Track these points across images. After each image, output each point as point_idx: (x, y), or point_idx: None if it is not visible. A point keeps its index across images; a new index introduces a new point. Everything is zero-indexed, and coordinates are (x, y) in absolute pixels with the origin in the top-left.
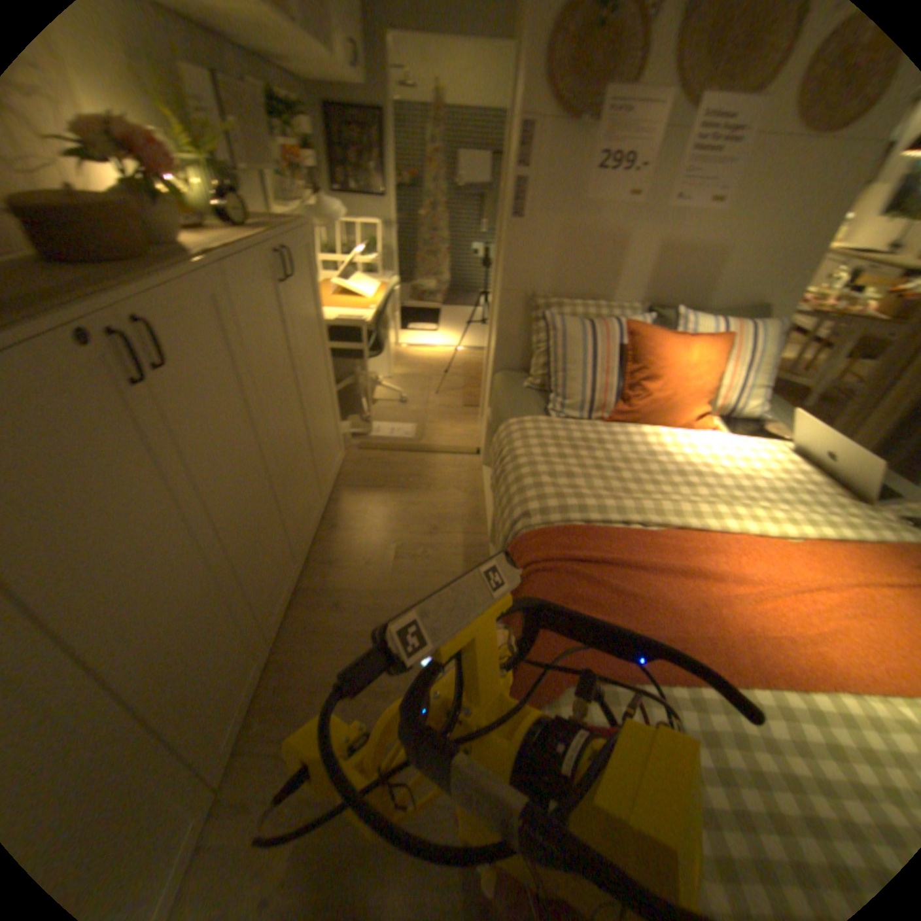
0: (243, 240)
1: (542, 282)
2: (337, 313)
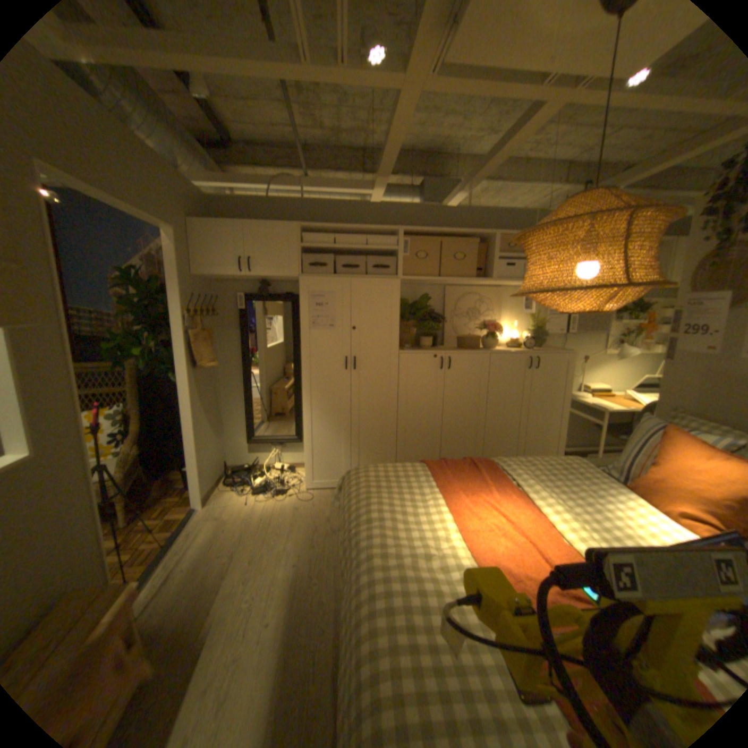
0: (511, 352)
1: (688, 404)
2: (603, 404)
